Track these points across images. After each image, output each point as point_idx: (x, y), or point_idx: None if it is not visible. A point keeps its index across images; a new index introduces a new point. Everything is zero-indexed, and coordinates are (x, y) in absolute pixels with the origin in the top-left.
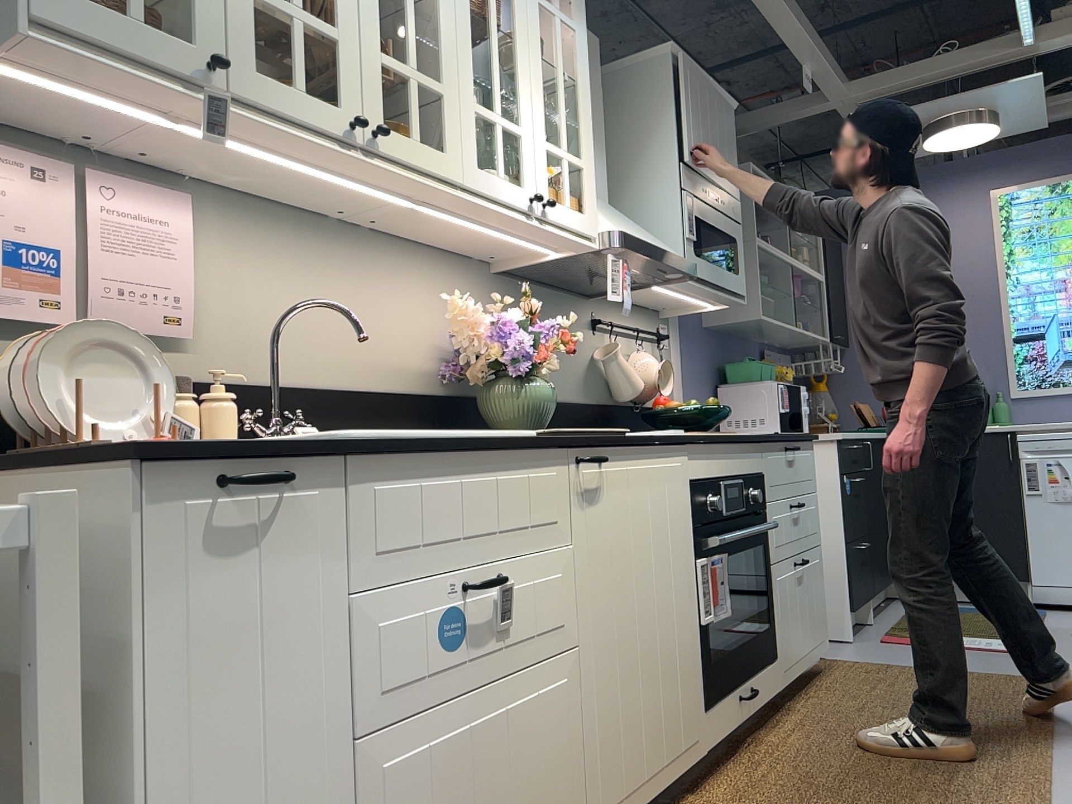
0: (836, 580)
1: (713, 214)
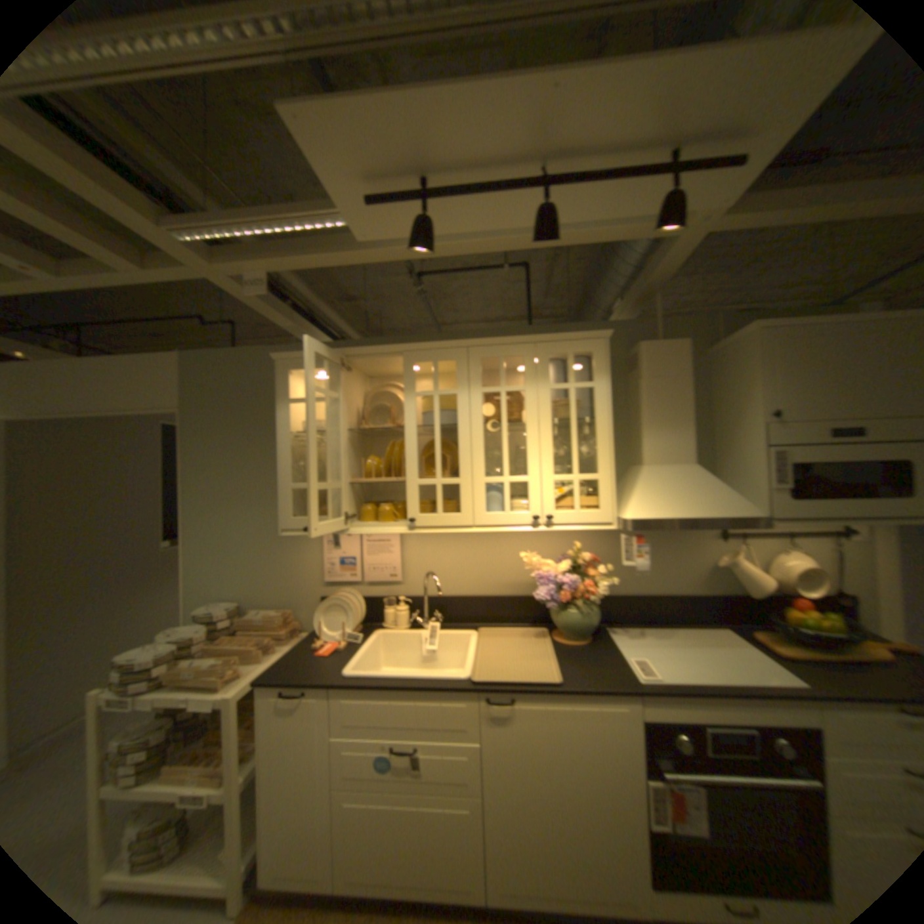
0: None
1: (843, 451)
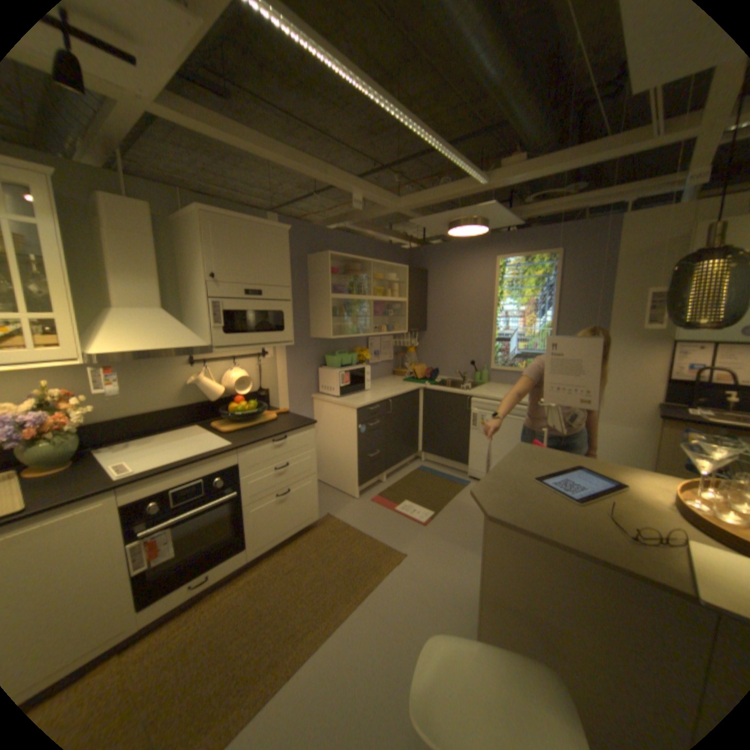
0: (353, 471)
1: (251, 303)
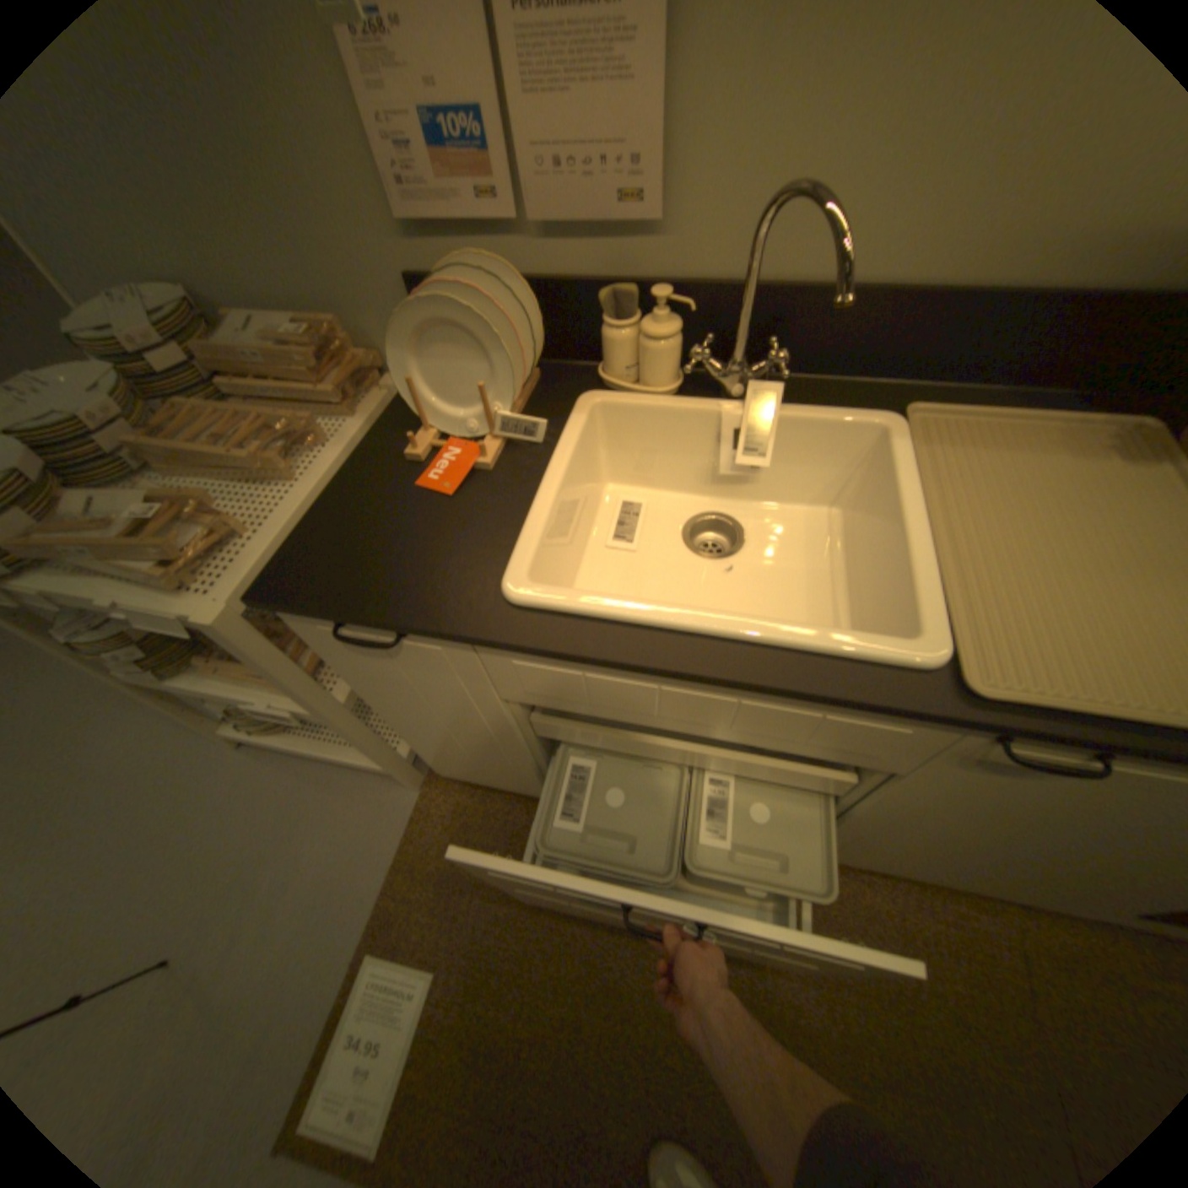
0: None
1: None
